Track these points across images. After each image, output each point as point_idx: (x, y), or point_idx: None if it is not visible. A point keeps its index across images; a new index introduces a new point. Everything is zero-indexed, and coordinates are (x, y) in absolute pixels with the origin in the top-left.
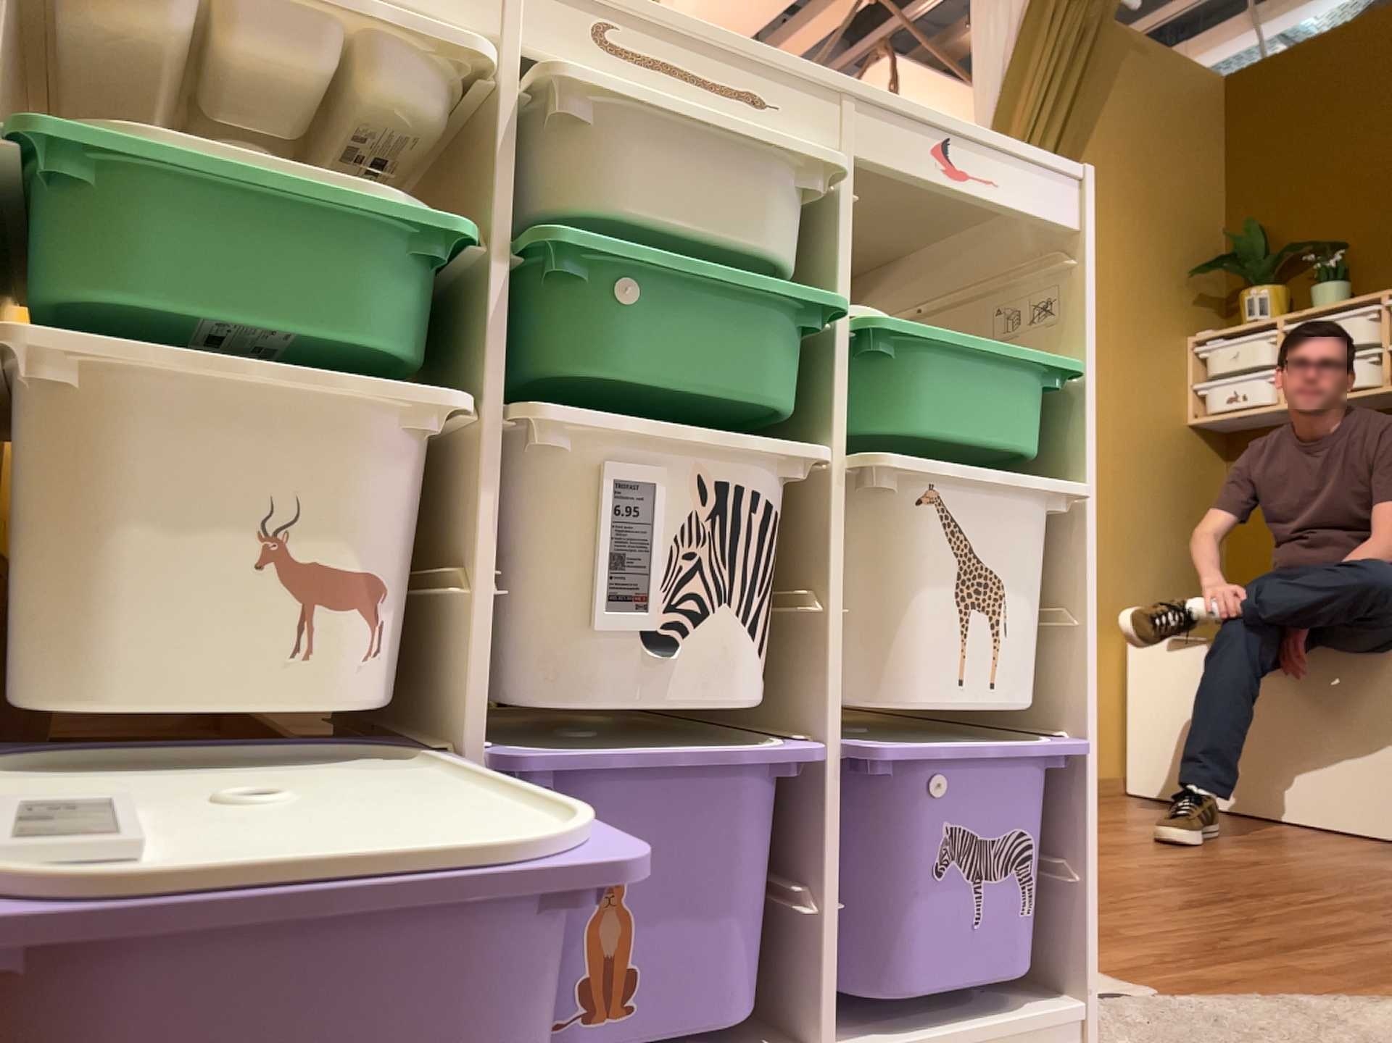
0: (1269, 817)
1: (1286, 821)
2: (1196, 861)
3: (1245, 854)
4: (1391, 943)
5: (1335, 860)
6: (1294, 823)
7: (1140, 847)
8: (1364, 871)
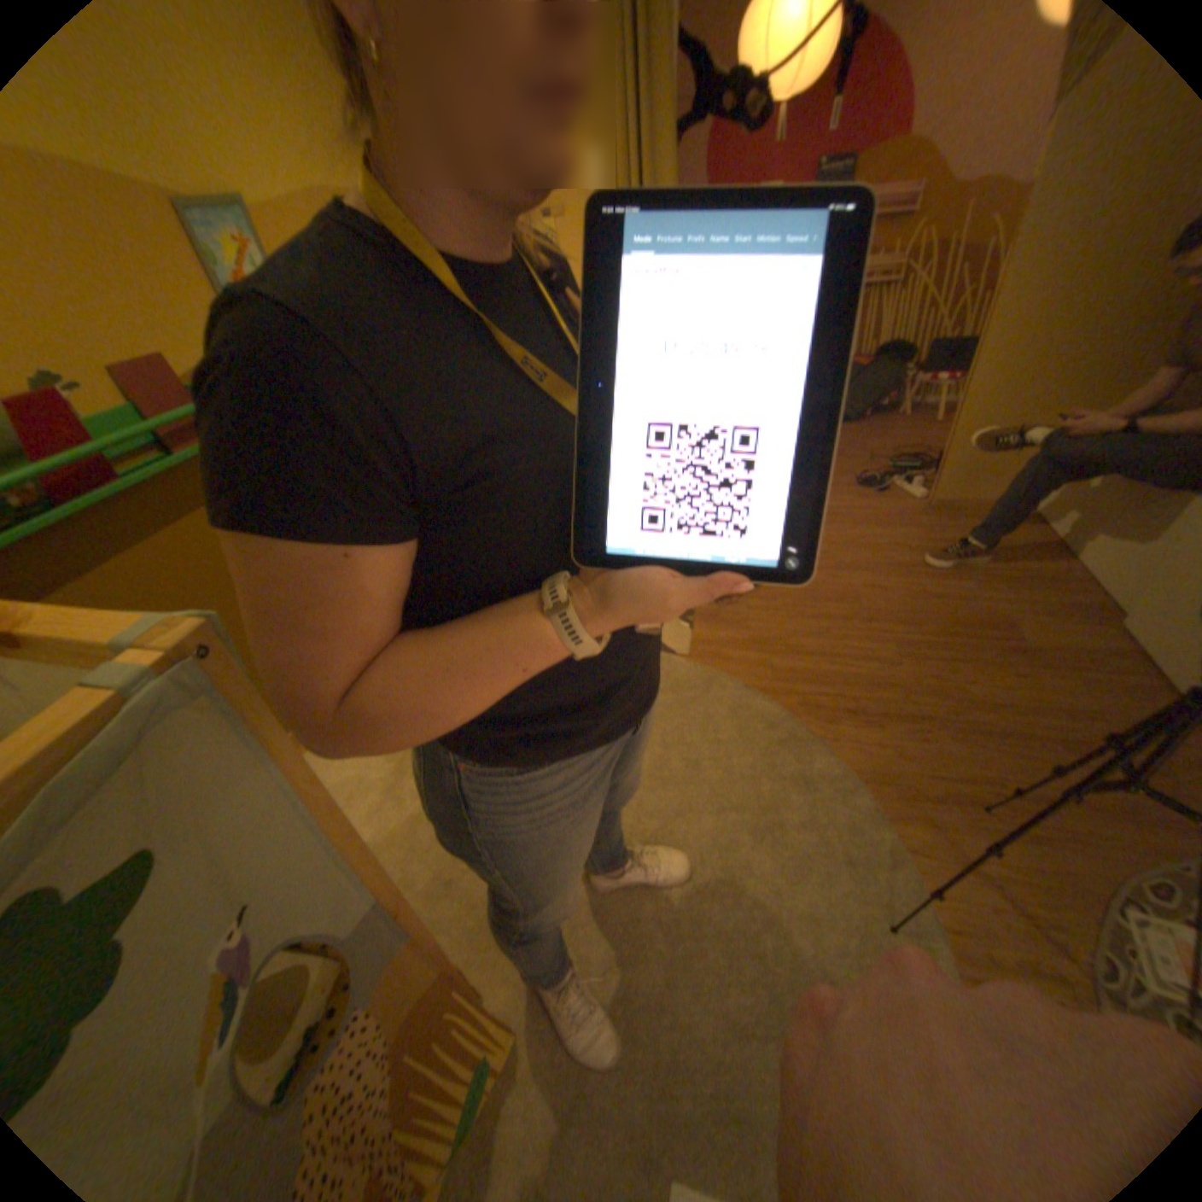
0: (1078, 558)
1: (1083, 565)
2: (900, 589)
3: (953, 589)
4: (845, 668)
5: (1000, 609)
6: (1089, 567)
7: (898, 569)
8: (989, 622)
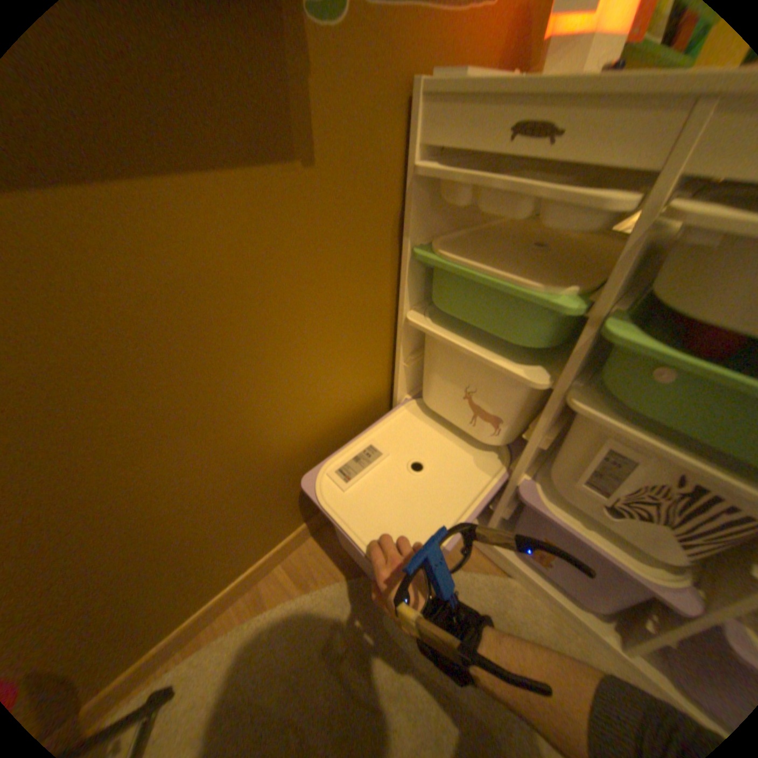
0: None
1: None
2: None
3: None
4: None
5: None
6: None
7: None
8: None
